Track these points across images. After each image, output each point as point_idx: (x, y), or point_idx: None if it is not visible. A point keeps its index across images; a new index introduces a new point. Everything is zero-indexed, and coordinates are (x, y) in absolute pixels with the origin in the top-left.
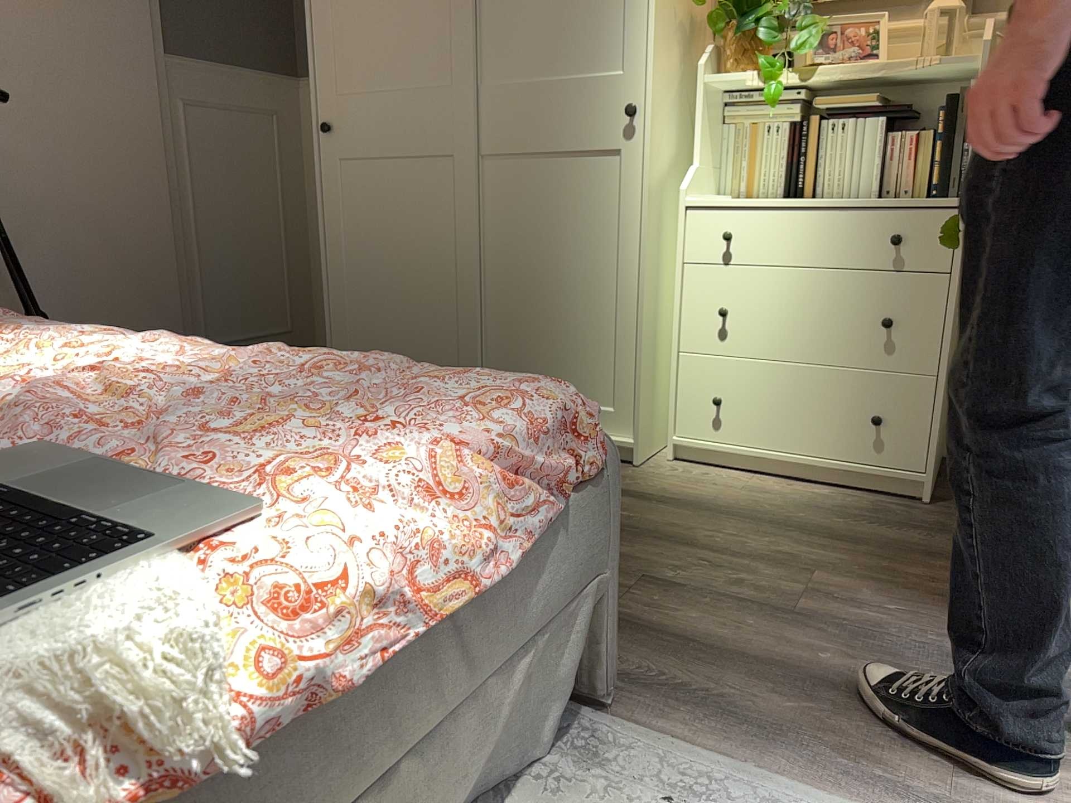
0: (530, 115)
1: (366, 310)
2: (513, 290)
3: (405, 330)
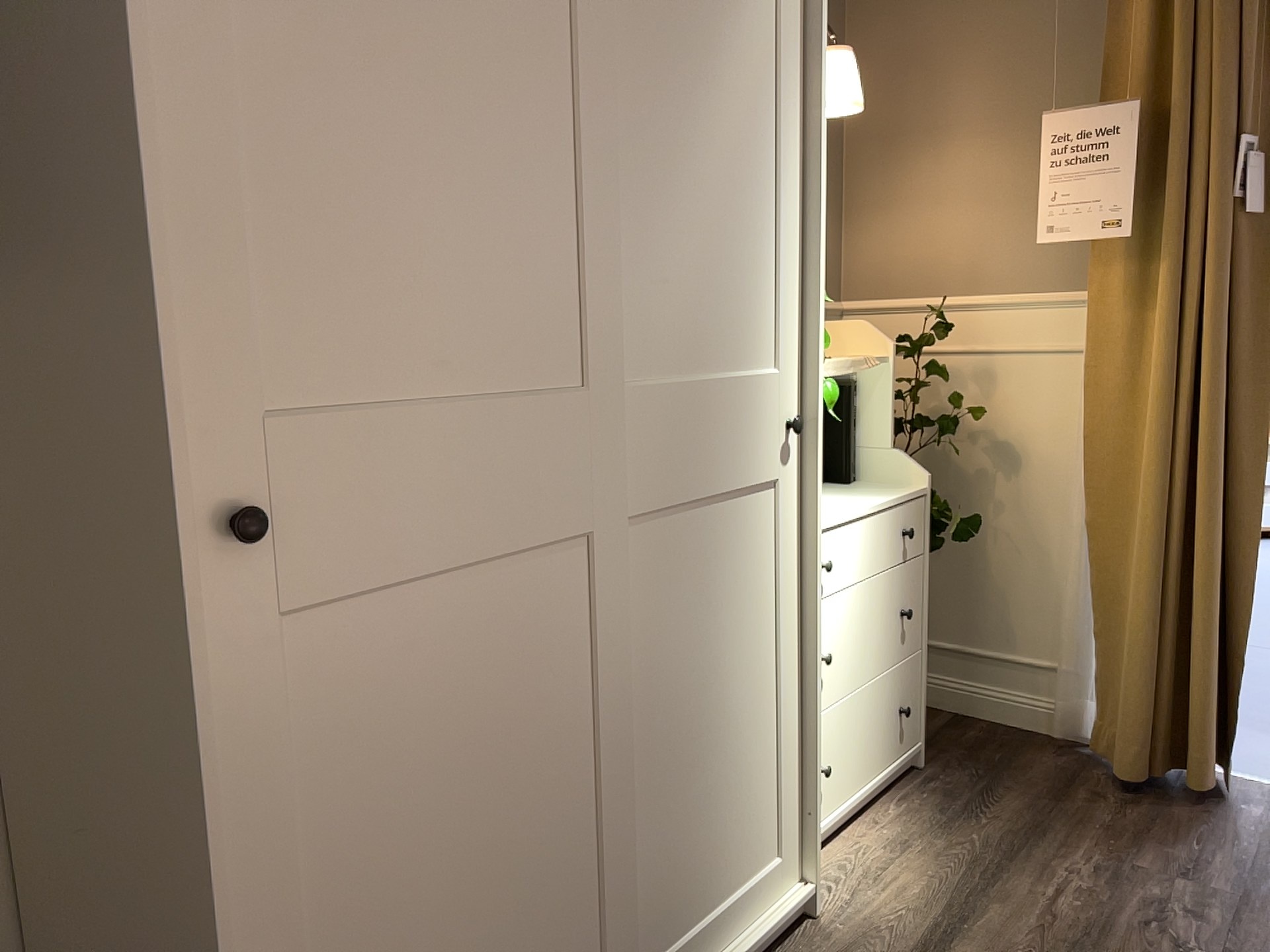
0: (687, 439)
1: None
2: (664, 748)
3: None
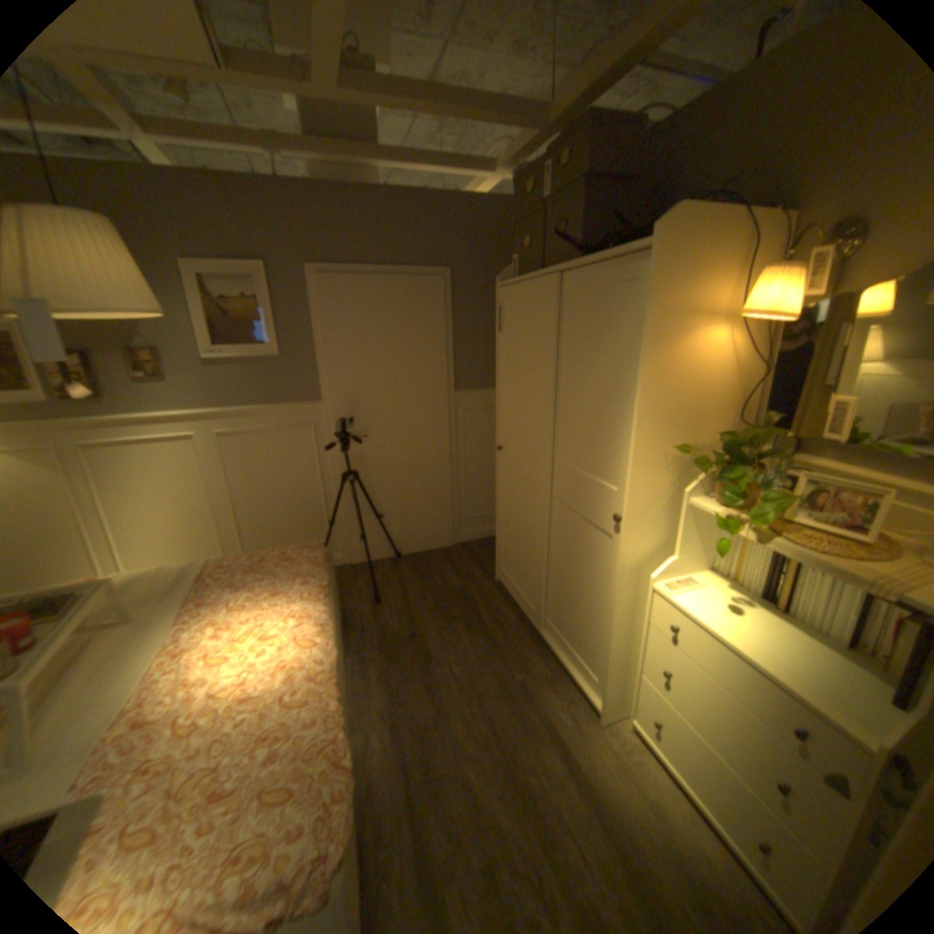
0: (573, 488)
1: (507, 543)
2: (560, 576)
3: (518, 563)
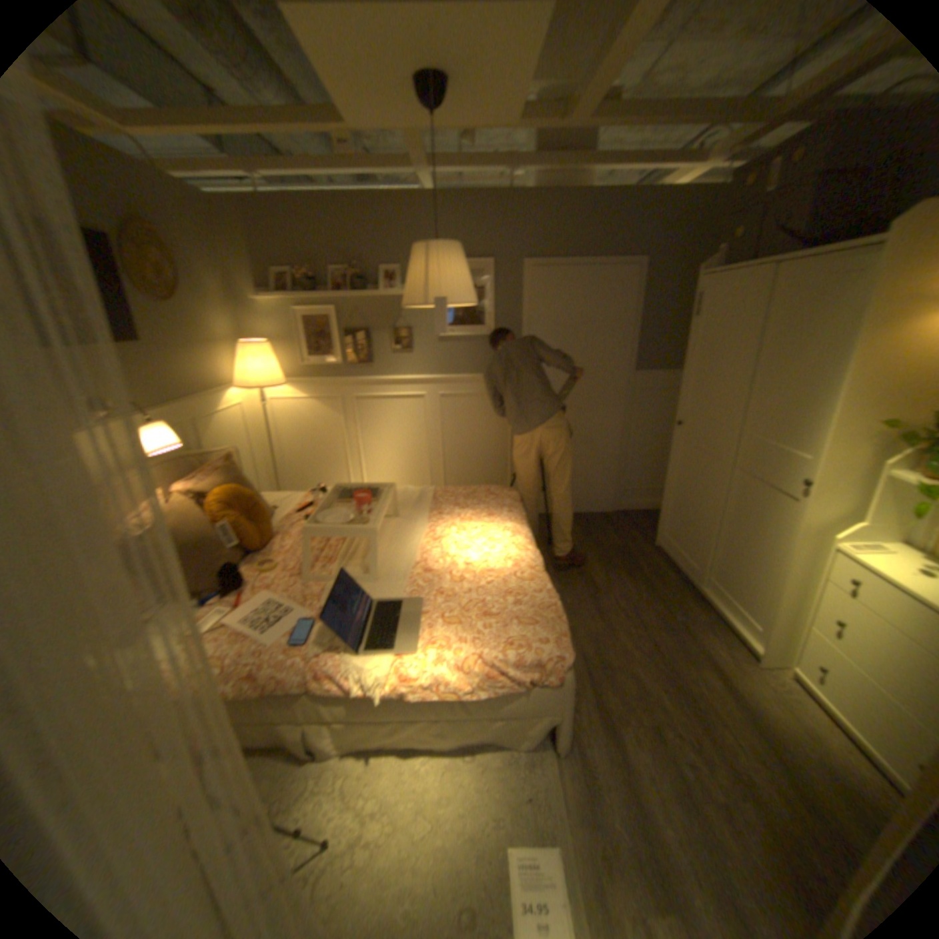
0: (760, 458)
1: (675, 510)
2: (732, 539)
3: (686, 528)
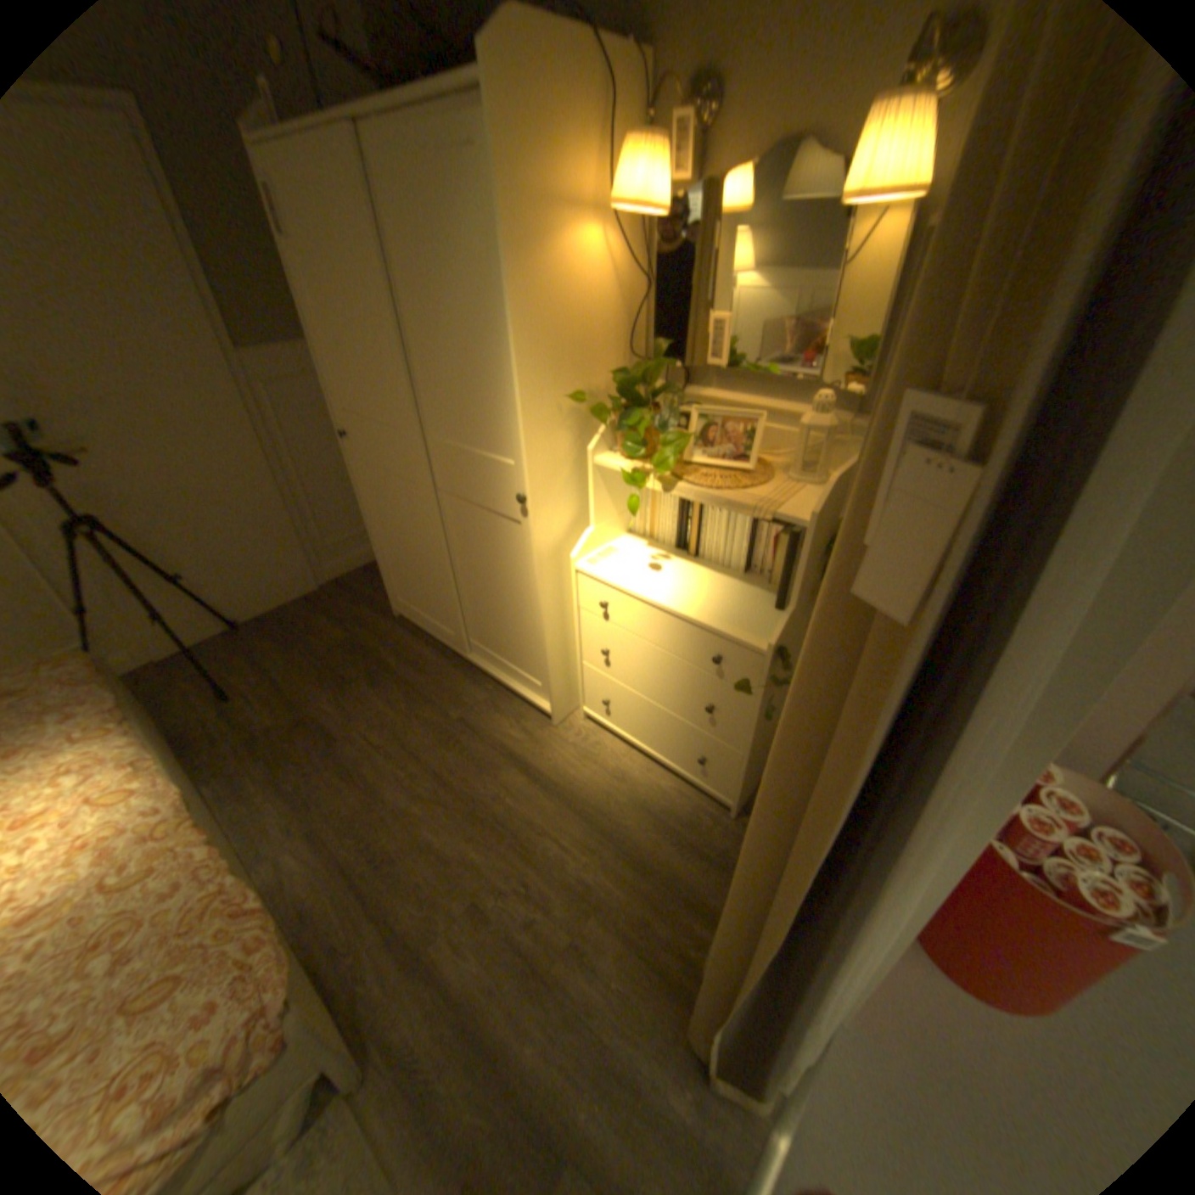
0: (461, 472)
1: (397, 564)
2: (474, 587)
3: (419, 585)
